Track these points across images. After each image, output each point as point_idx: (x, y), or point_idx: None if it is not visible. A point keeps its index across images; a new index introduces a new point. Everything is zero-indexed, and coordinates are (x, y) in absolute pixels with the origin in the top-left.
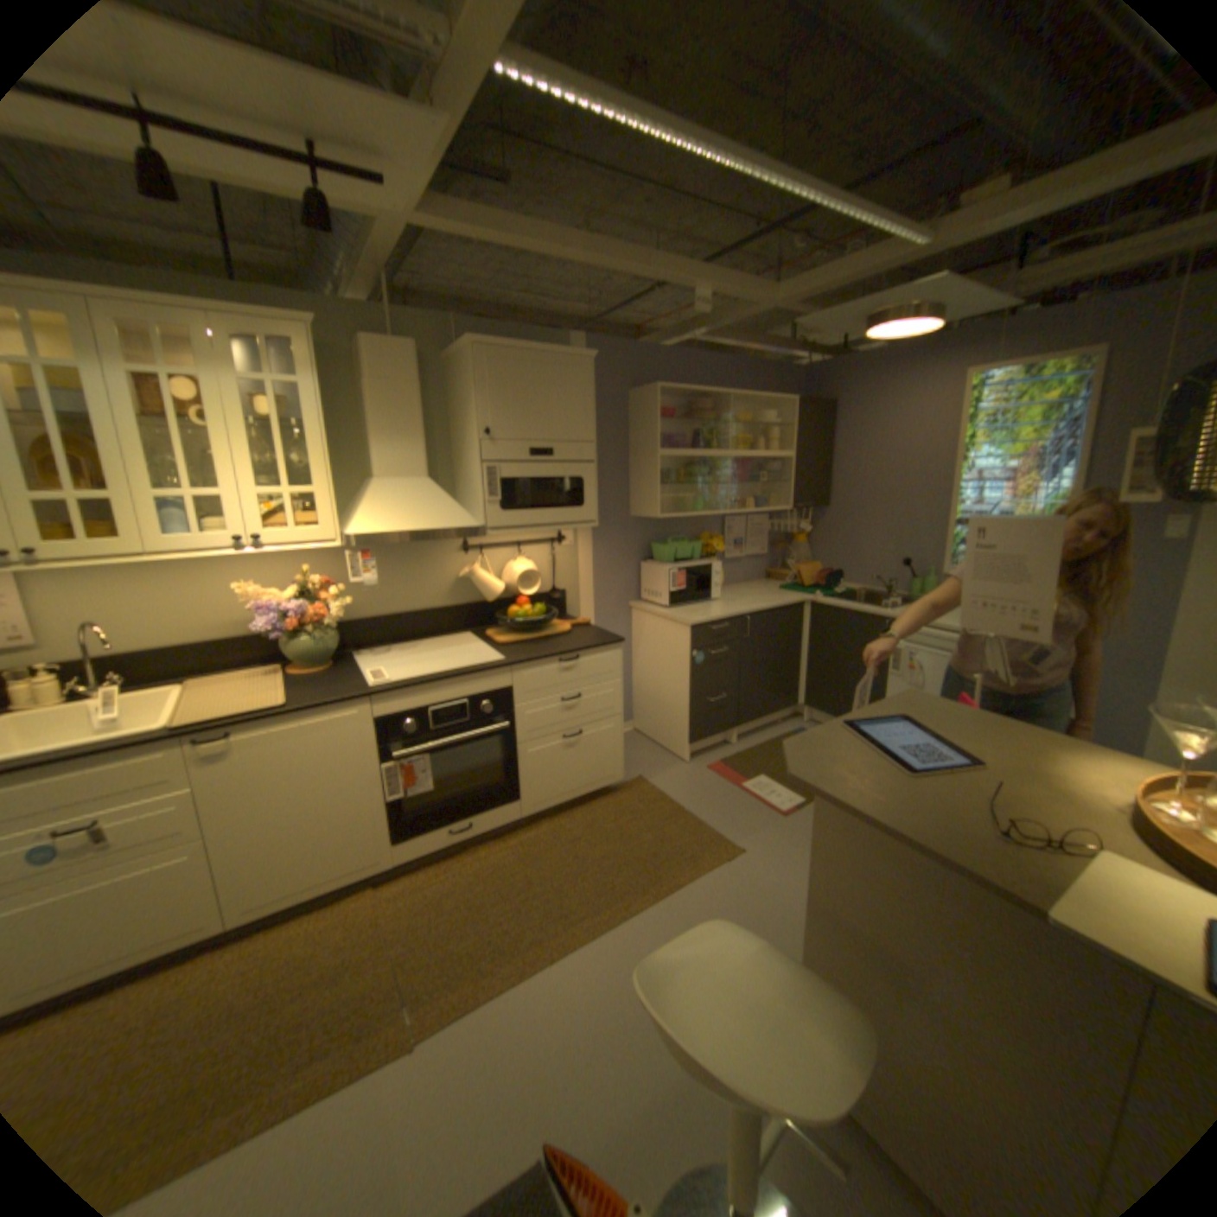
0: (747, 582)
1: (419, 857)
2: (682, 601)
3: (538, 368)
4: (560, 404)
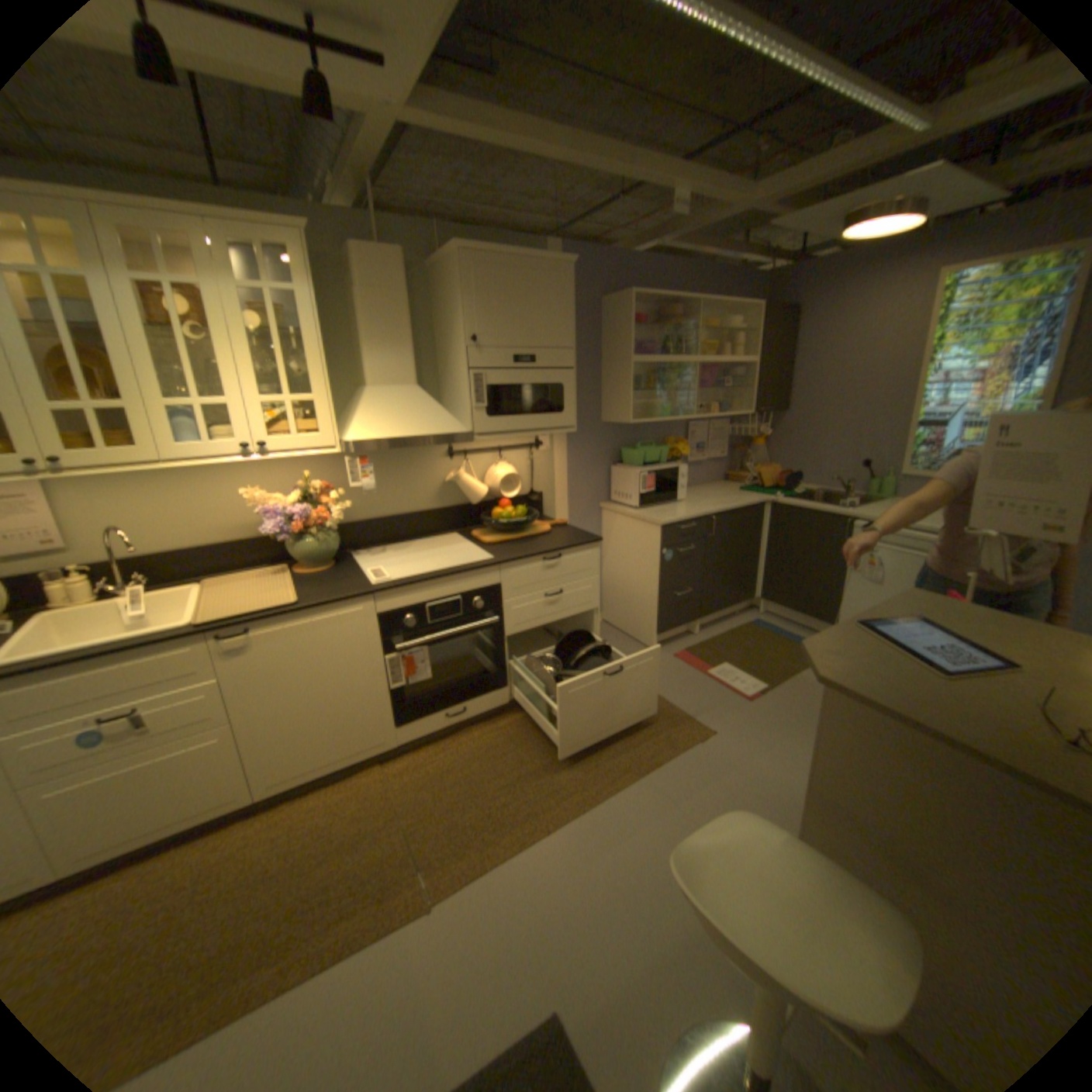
0: (707, 484)
1: (419, 738)
2: (651, 502)
3: (522, 274)
4: (542, 310)
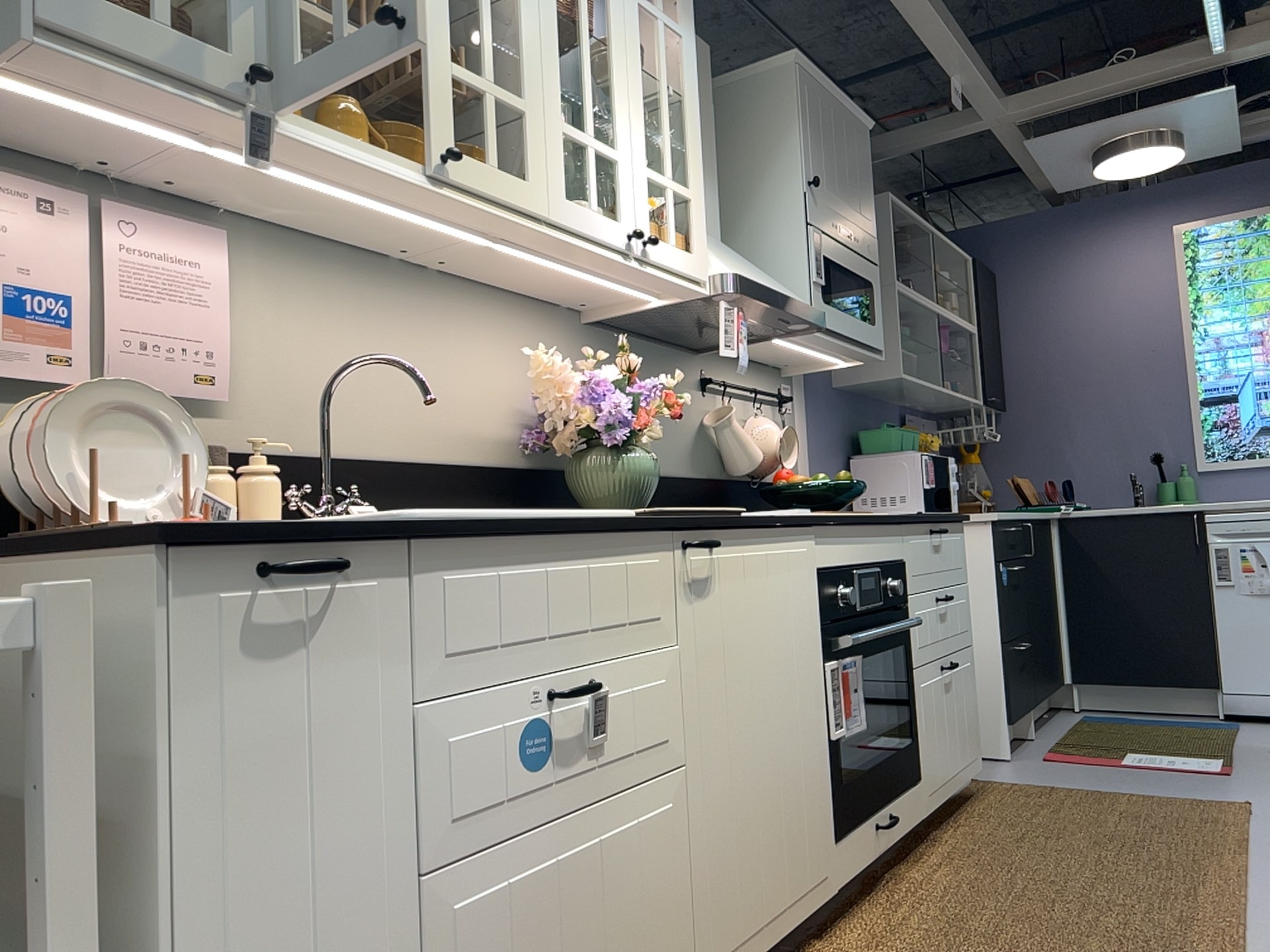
0: None
1: (856, 875)
2: (934, 507)
3: (840, 122)
4: (855, 176)
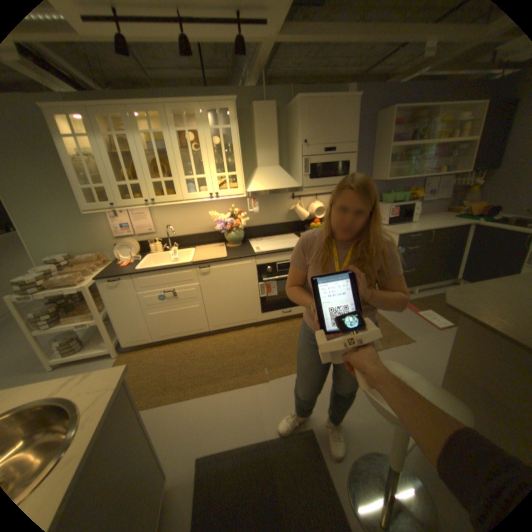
0: (436, 213)
1: (271, 319)
2: (396, 222)
3: (331, 106)
4: (341, 123)
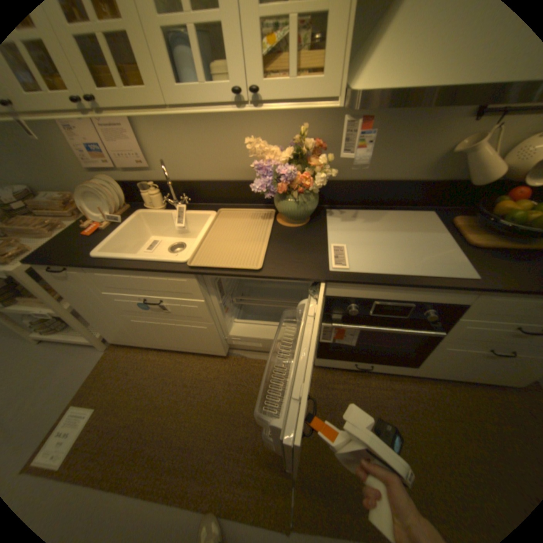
0: None
1: (331, 367)
2: None
3: None
4: None
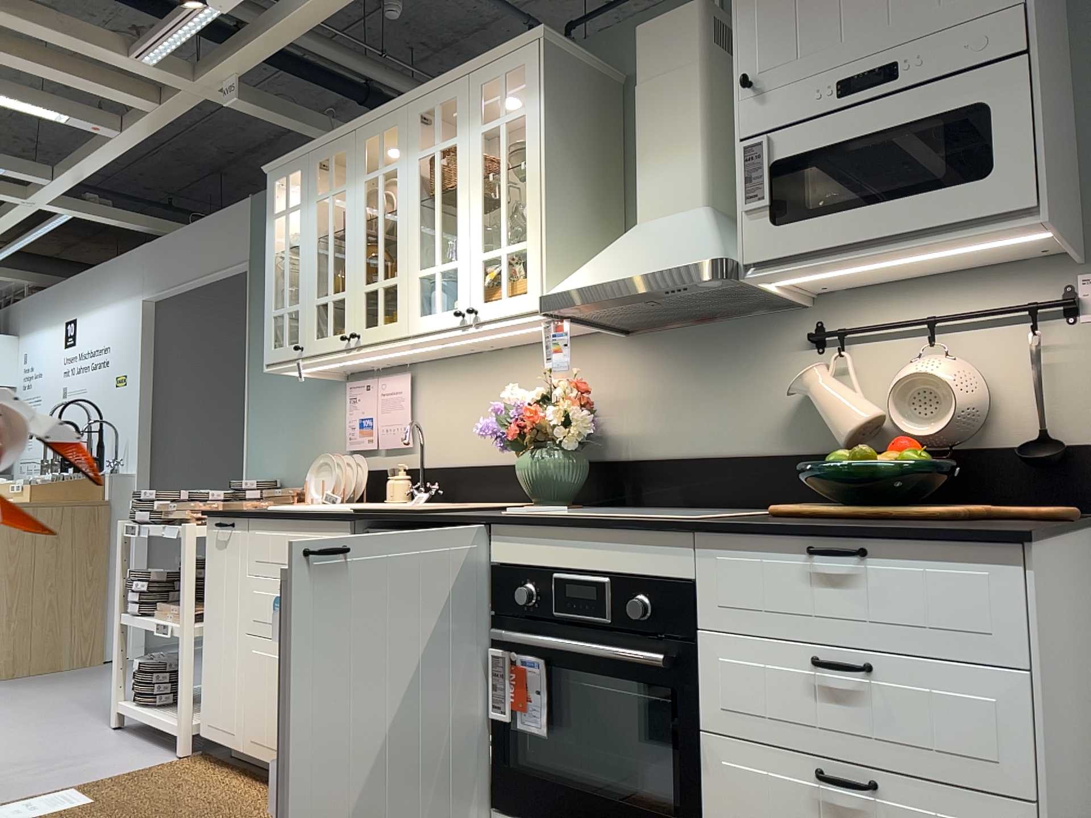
0: None
1: None
2: None
3: None
4: None
